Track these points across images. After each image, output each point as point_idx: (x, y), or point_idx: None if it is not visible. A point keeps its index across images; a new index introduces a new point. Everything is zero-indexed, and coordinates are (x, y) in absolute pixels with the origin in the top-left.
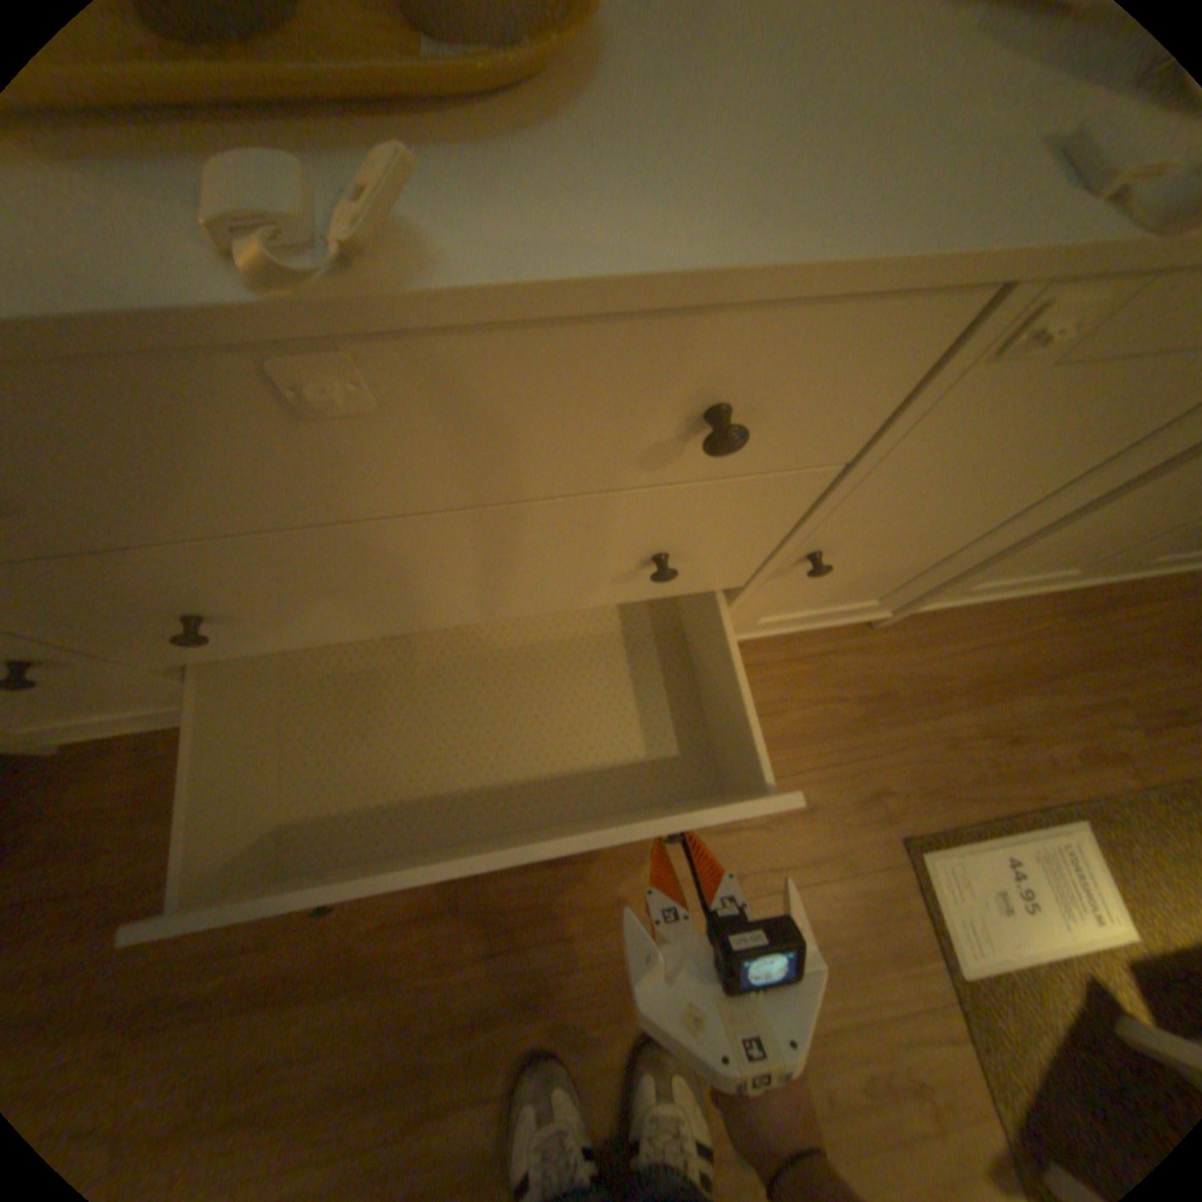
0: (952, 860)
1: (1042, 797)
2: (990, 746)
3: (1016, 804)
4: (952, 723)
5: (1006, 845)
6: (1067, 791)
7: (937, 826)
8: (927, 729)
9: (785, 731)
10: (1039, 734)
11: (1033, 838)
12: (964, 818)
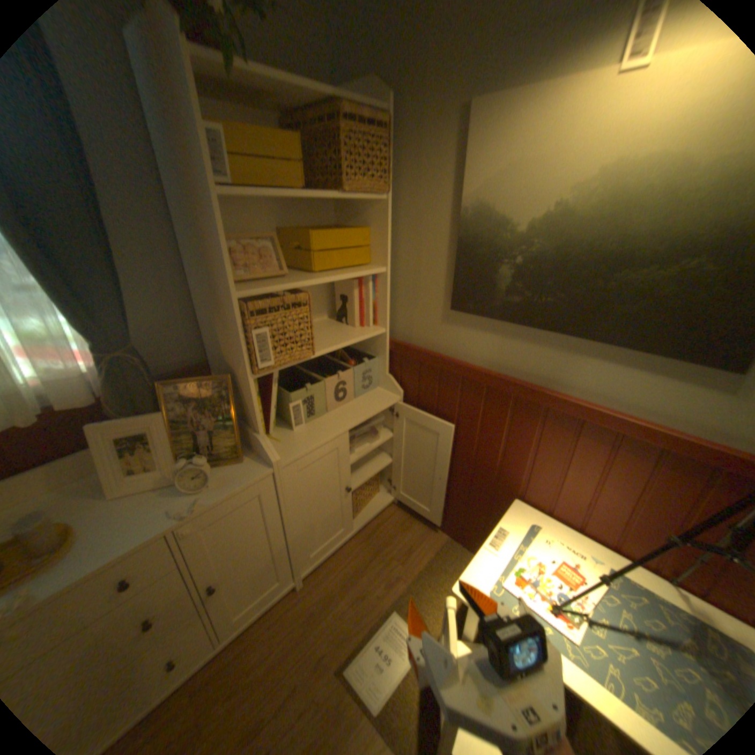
0: (353, 667)
1: (377, 615)
2: (353, 608)
3: (369, 624)
4: (337, 609)
5: (370, 644)
6: (384, 605)
7: (344, 657)
8: (328, 619)
9: (271, 663)
10: (368, 591)
11: (378, 633)
12: (353, 645)
